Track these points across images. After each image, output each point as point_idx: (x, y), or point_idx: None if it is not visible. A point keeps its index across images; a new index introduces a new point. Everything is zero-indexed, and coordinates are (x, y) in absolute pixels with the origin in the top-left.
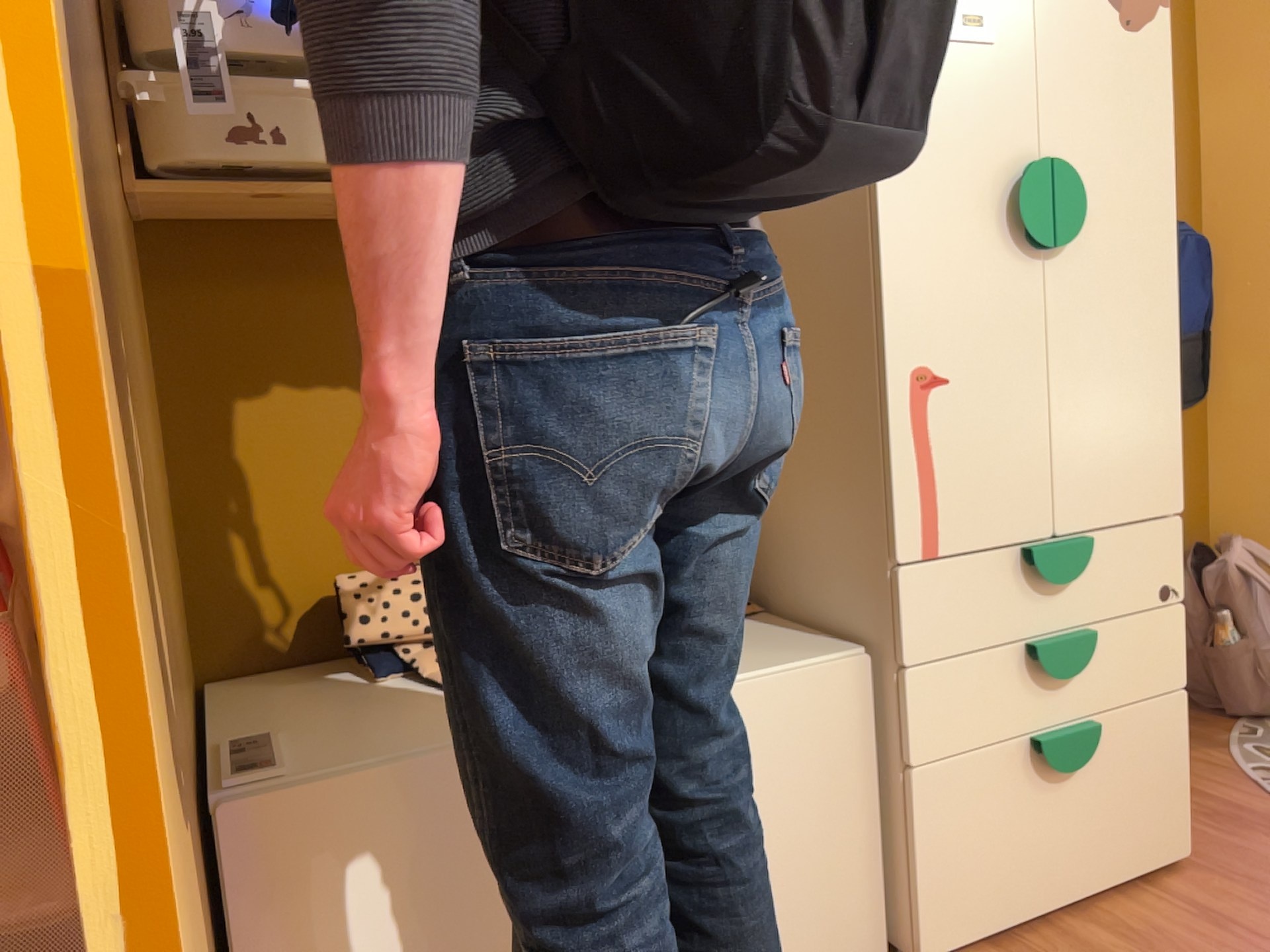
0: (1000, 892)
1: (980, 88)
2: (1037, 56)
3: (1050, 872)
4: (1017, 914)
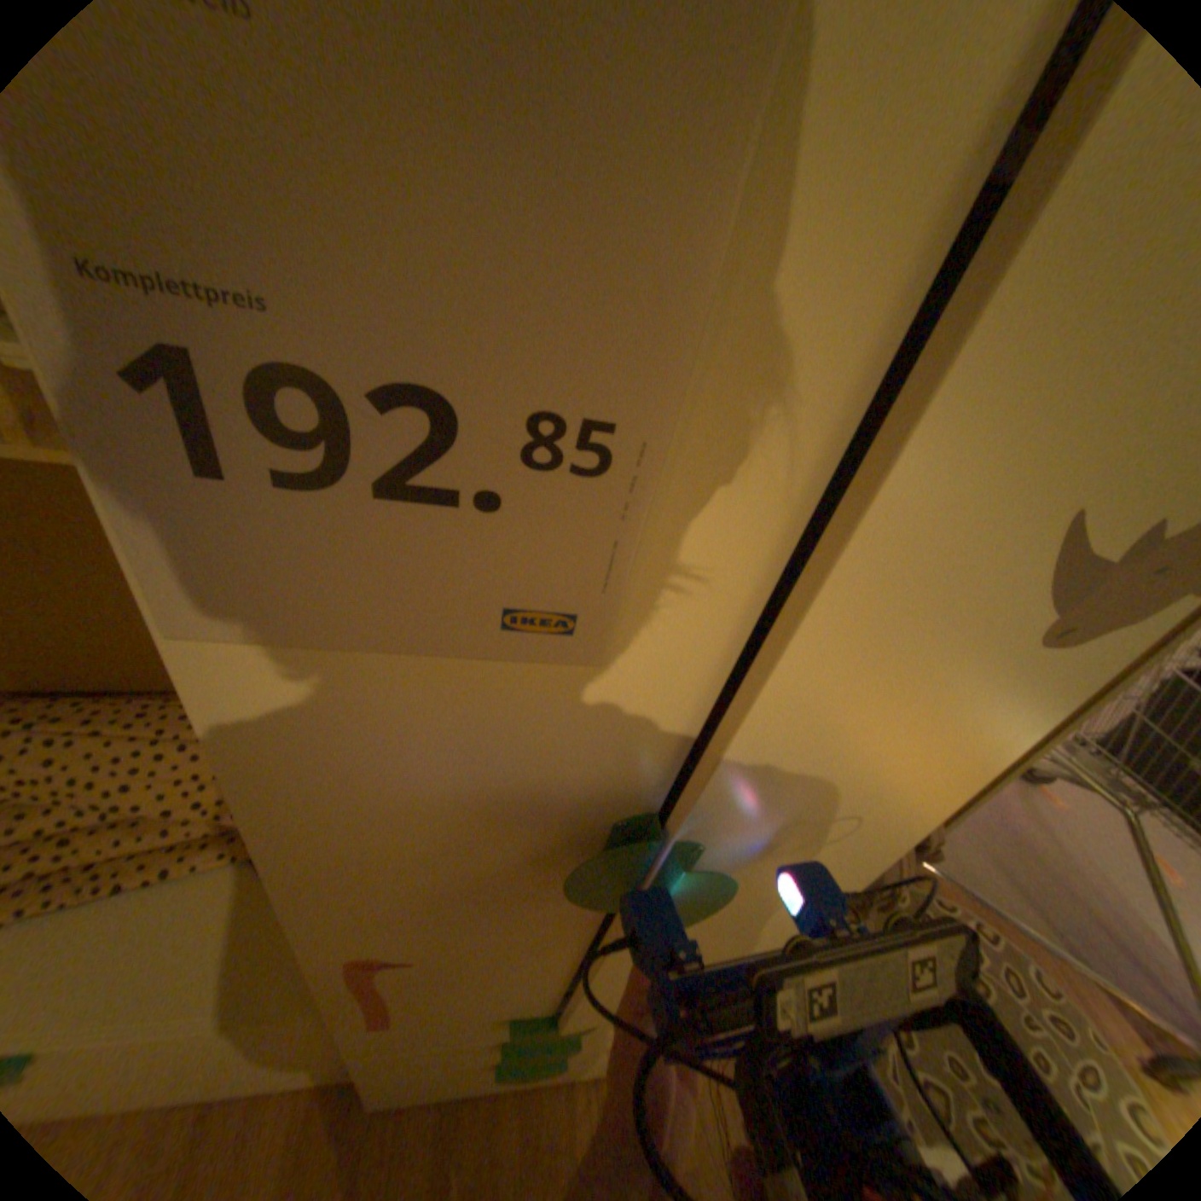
0: (446, 1095)
1: (535, 725)
2: (727, 678)
3: (499, 1087)
4: (462, 1096)
